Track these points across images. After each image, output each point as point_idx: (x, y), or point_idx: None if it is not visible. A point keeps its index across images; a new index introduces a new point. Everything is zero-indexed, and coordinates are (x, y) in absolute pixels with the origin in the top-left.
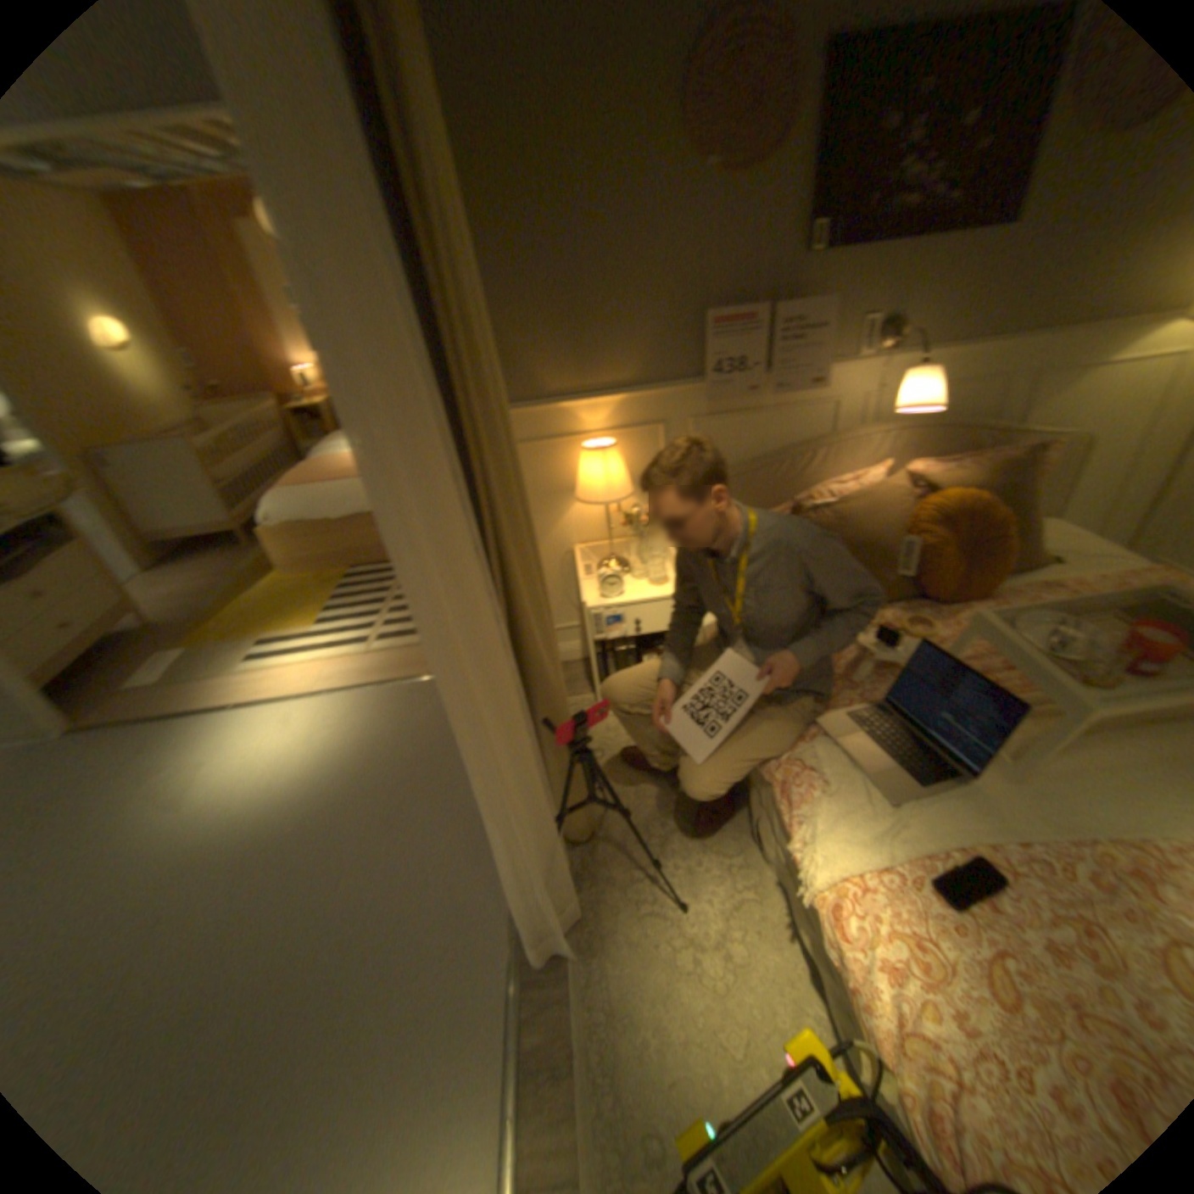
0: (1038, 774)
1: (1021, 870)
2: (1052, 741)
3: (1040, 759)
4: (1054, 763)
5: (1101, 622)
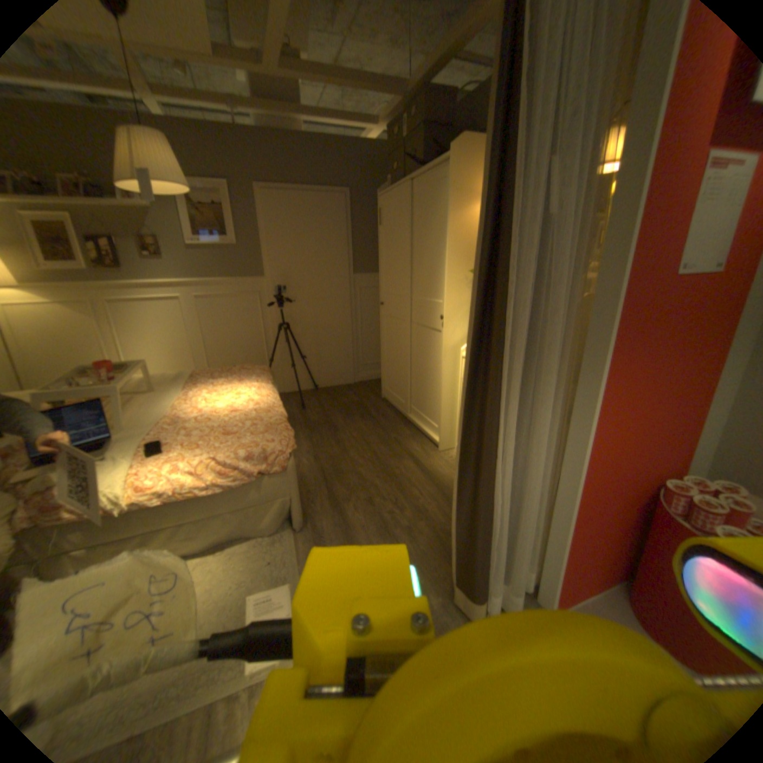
0: (120, 425)
1: (154, 435)
2: (110, 418)
3: (117, 415)
4: (119, 421)
5: (75, 377)
